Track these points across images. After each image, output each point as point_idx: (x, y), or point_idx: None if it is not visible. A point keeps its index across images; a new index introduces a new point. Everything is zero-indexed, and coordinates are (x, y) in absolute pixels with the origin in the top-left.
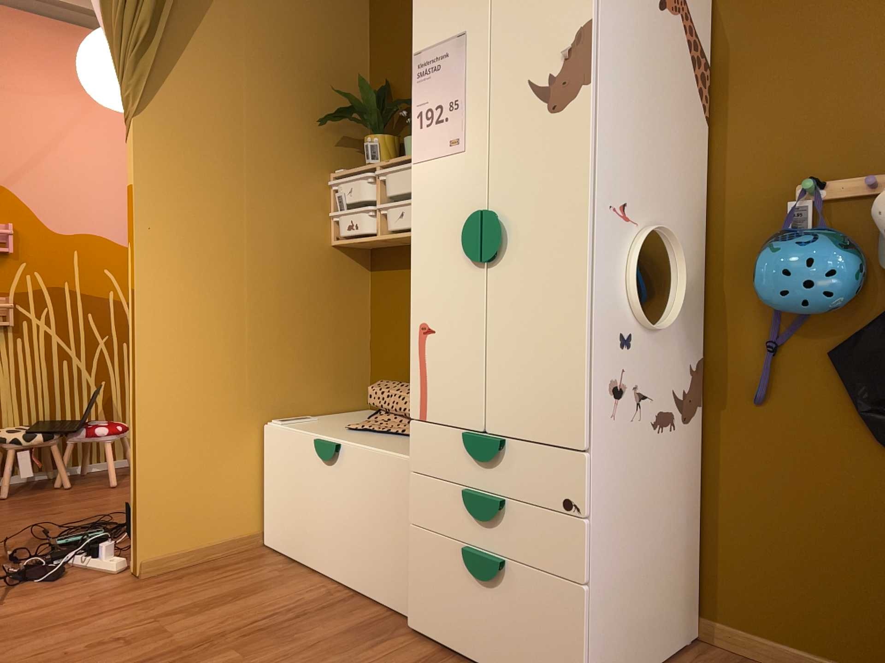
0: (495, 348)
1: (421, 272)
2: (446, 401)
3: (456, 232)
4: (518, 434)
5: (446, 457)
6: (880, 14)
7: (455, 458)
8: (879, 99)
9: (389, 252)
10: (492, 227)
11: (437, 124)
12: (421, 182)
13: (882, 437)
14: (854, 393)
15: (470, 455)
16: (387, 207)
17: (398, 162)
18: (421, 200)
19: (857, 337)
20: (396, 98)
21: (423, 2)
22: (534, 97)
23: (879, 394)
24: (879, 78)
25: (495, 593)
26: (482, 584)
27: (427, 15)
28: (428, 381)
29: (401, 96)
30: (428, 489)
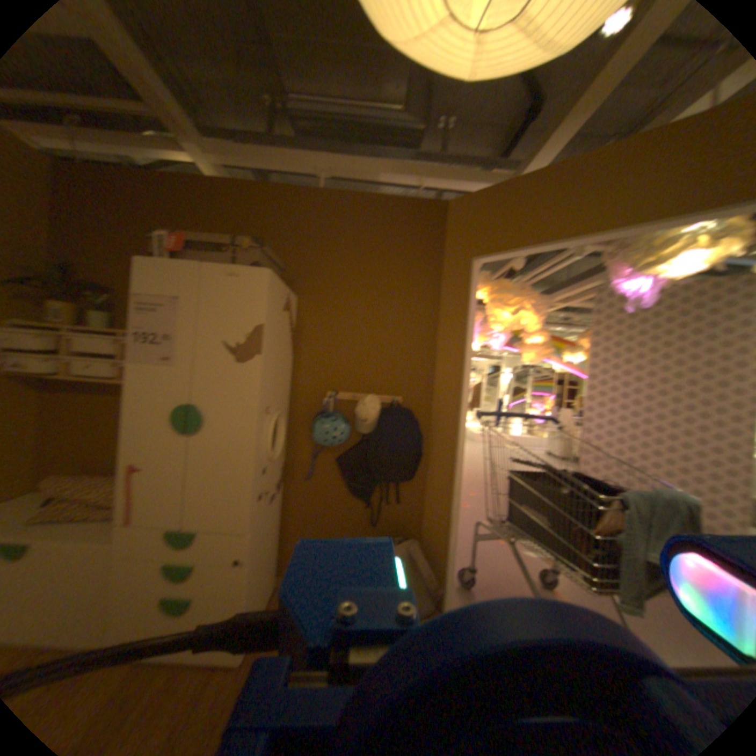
0: (188, 485)
1: (127, 436)
2: (145, 517)
3: (159, 415)
4: (201, 532)
5: (143, 550)
6: (359, 333)
7: (150, 550)
8: (356, 365)
9: (58, 383)
10: (191, 419)
11: (147, 346)
12: (131, 379)
13: (351, 493)
14: (343, 477)
15: (166, 549)
16: (67, 361)
17: (80, 331)
18: (130, 390)
19: (345, 456)
20: (71, 276)
21: (139, 265)
22: (223, 352)
23: (351, 477)
24: (357, 357)
25: (178, 623)
26: (170, 621)
27: (136, 268)
28: (129, 504)
29: (77, 276)
30: (125, 572)
